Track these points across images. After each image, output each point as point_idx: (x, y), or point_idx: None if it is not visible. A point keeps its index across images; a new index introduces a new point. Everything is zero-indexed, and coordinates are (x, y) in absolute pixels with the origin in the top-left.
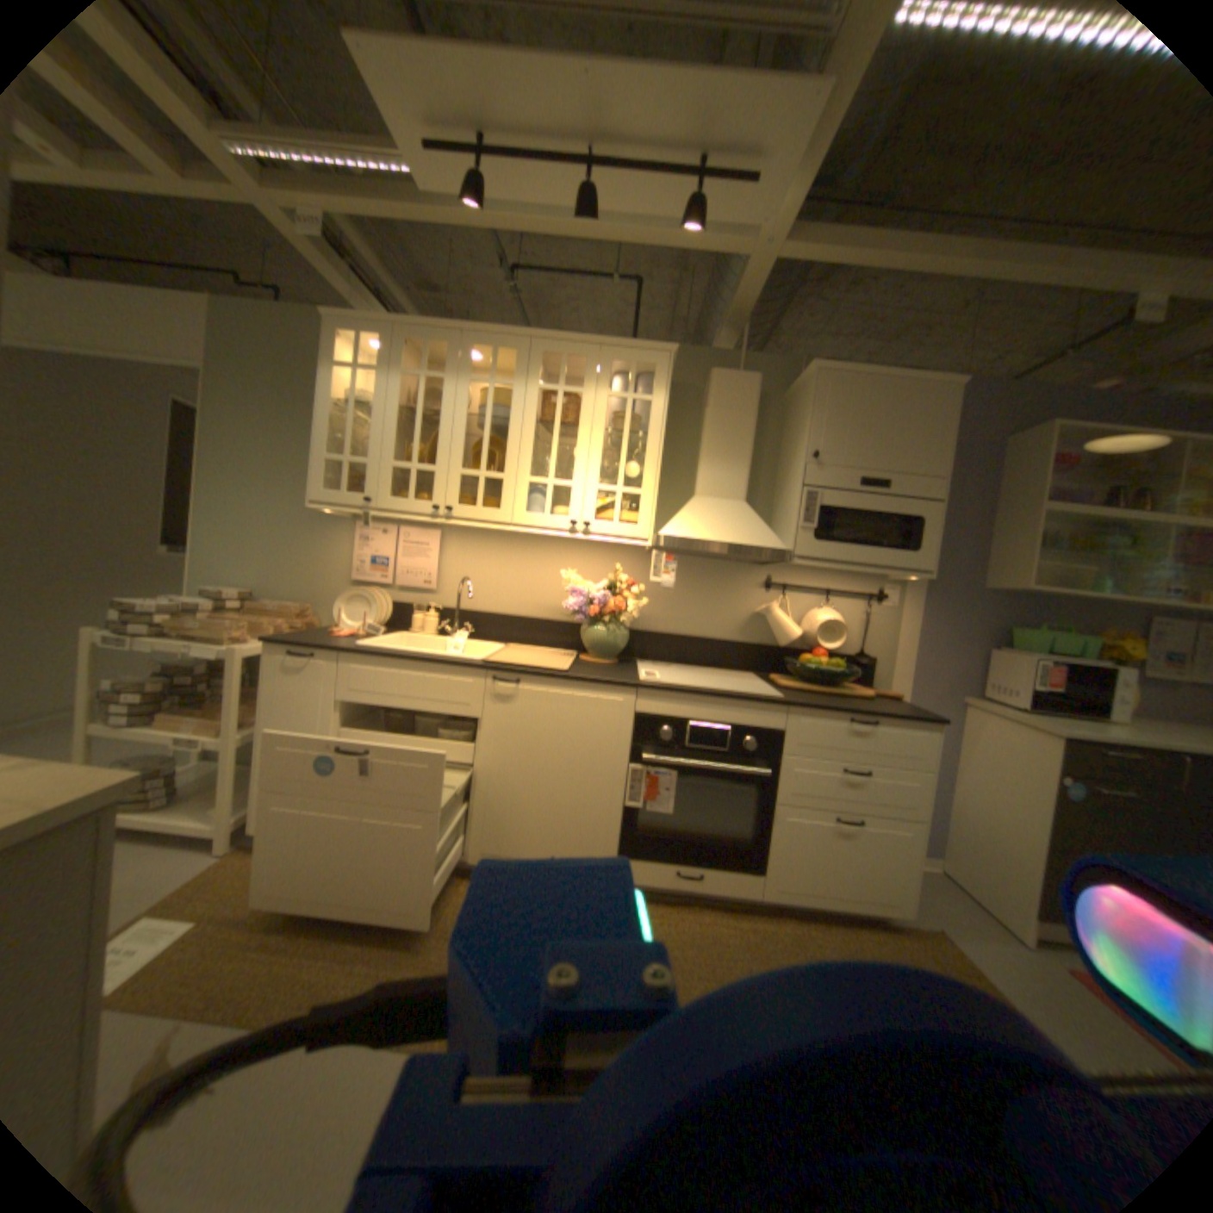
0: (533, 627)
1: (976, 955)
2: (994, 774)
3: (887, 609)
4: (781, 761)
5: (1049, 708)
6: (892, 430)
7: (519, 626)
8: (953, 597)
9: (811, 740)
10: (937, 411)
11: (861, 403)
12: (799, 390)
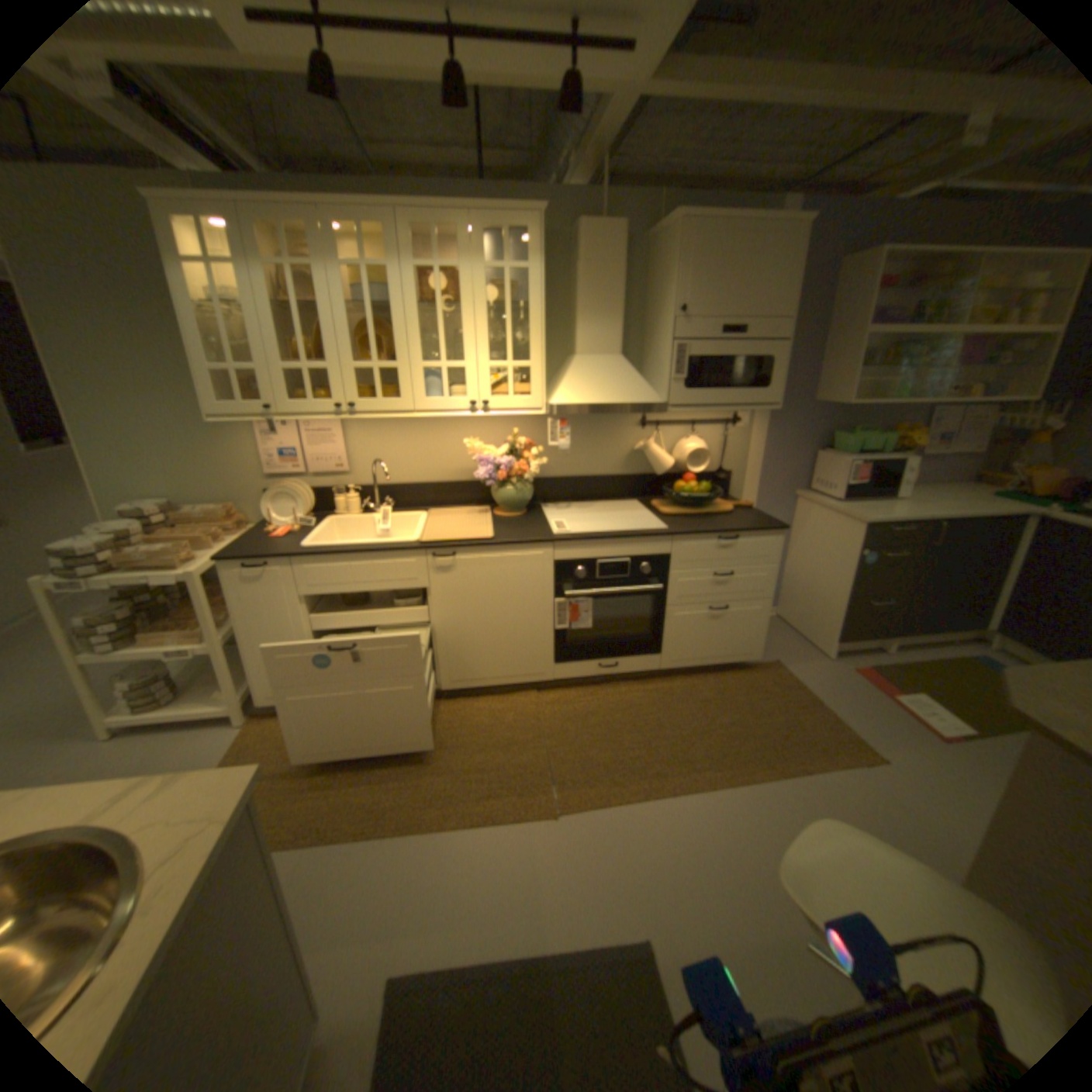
0: (448, 492)
1: (801, 673)
2: (816, 548)
3: (741, 430)
4: (670, 577)
5: (858, 496)
6: (750, 277)
7: (435, 492)
8: (793, 412)
9: (692, 558)
10: (790, 253)
11: (724, 251)
12: (666, 235)
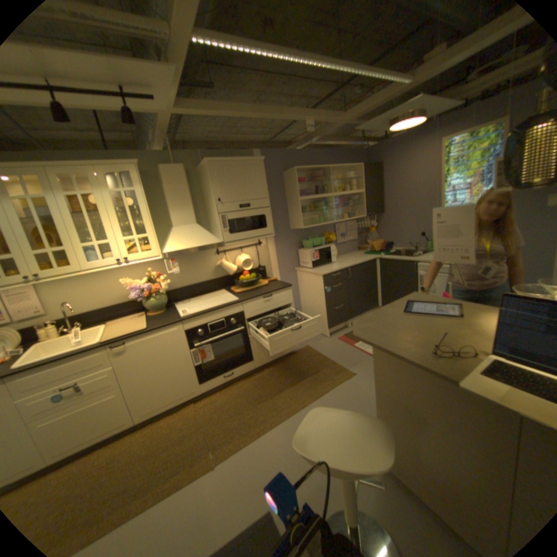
0: (116, 310)
1: (316, 348)
2: (308, 291)
3: (263, 248)
4: (246, 322)
5: (316, 266)
6: (244, 184)
7: (108, 312)
8: (282, 236)
9: (253, 310)
10: (257, 173)
11: (230, 175)
12: (203, 170)
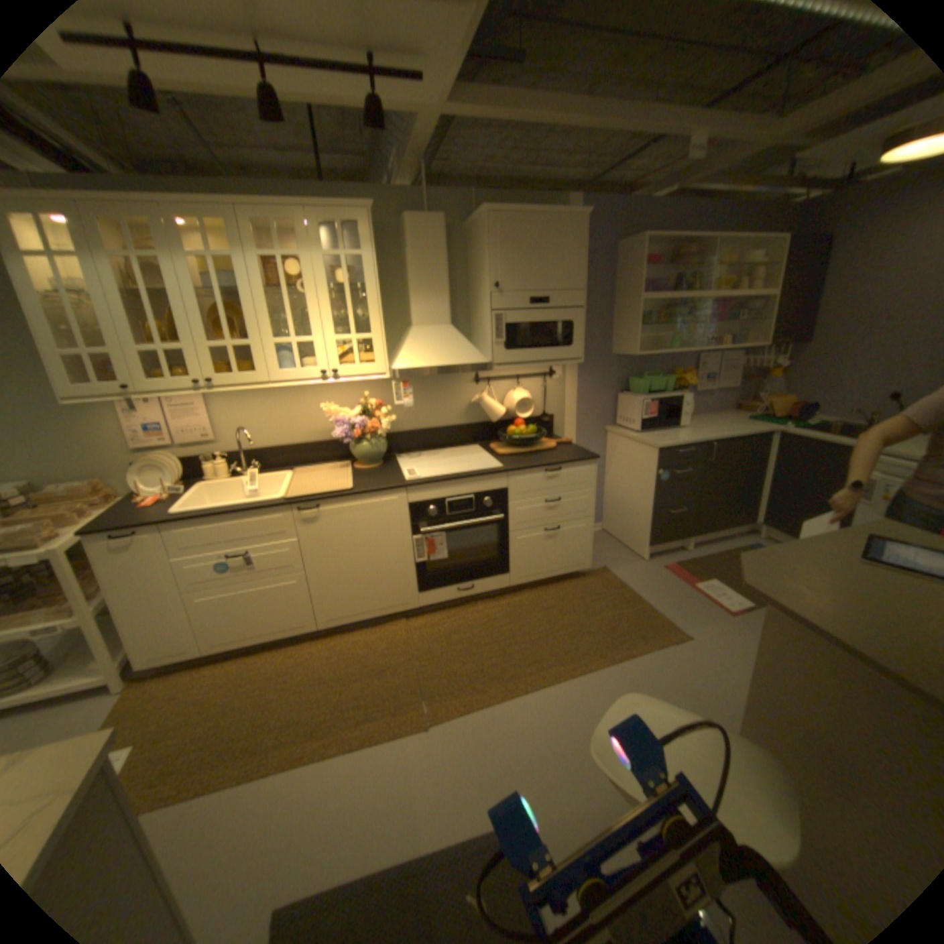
0: (310, 451)
1: (622, 574)
2: (624, 472)
3: (556, 381)
4: (508, 507)
5: (650, 428)
6: (546, 259)
7: (298, 453)
8: (594, 364)
9: (524, 490)
10: (574, 239)
11: (523, 239)
12: (476, 226)
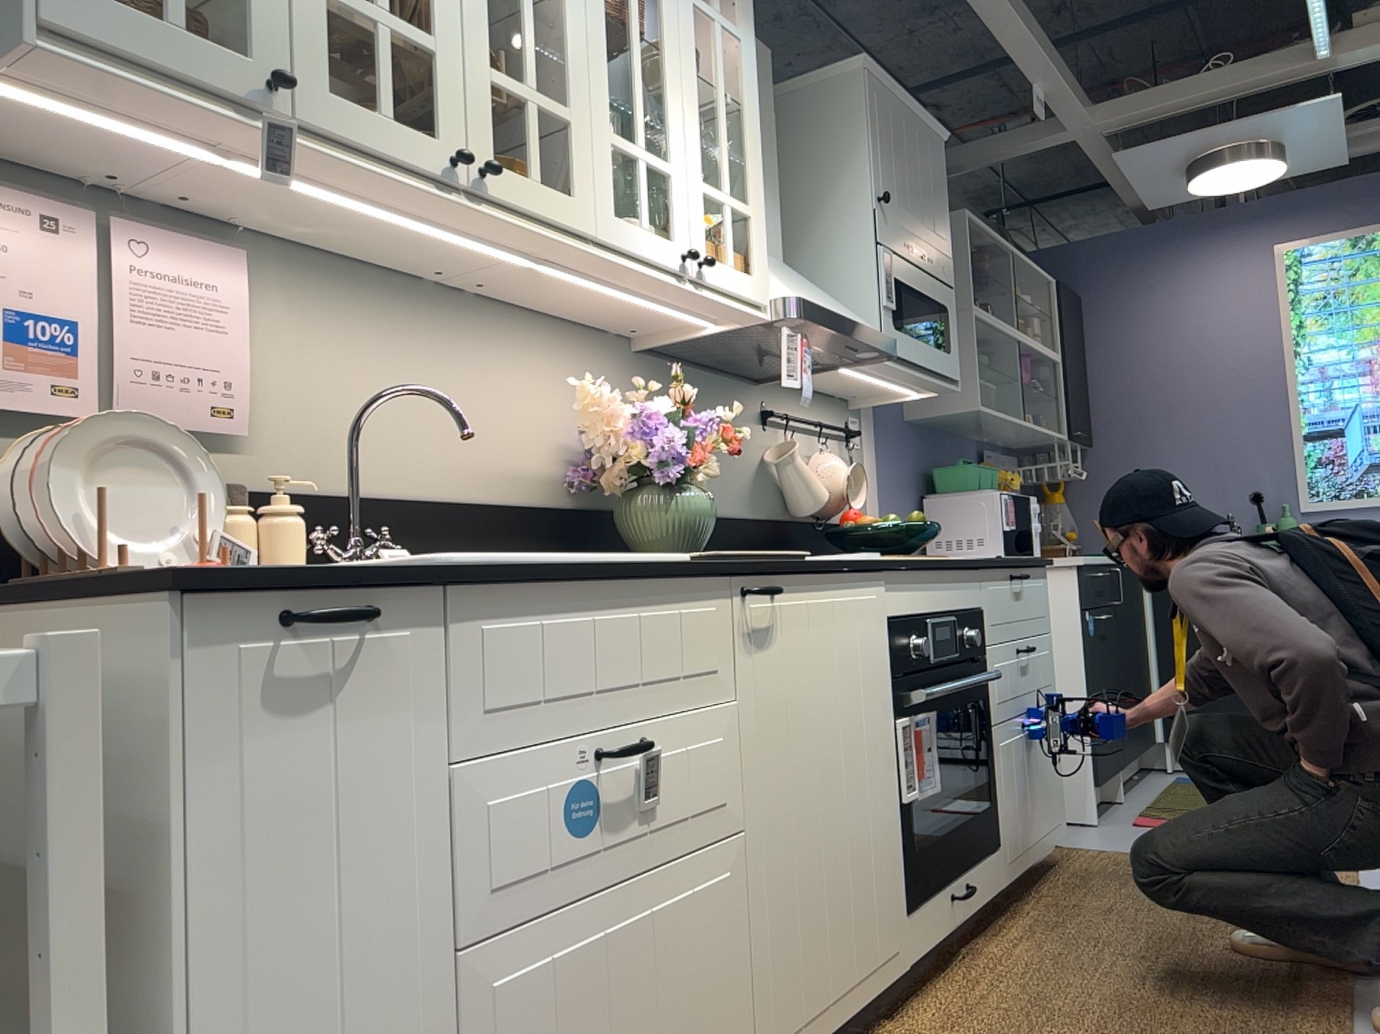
0: (488, 527)
1: (1097, 845)
2: None
3: (858, 452)
4: (987, 655)
5: (1013, 549)
6: (920, 184)
7: (461, 526)
8: (893, 432)
9: (999, 613)
10: (940, 170)
11: (900, 137)
12: (806, 98)
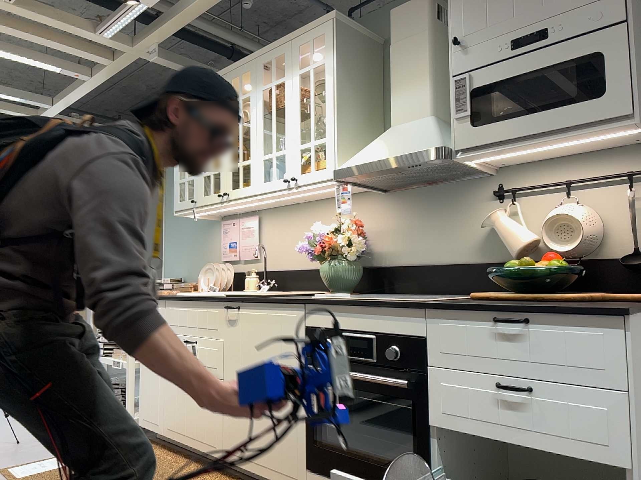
0: (313, 276)
1: None
2: None
3: None
4: (429, 372)
5: None
6: None
7: (305, 277)
8: None
9: (455, 345)
10: None
11: None
12: None
